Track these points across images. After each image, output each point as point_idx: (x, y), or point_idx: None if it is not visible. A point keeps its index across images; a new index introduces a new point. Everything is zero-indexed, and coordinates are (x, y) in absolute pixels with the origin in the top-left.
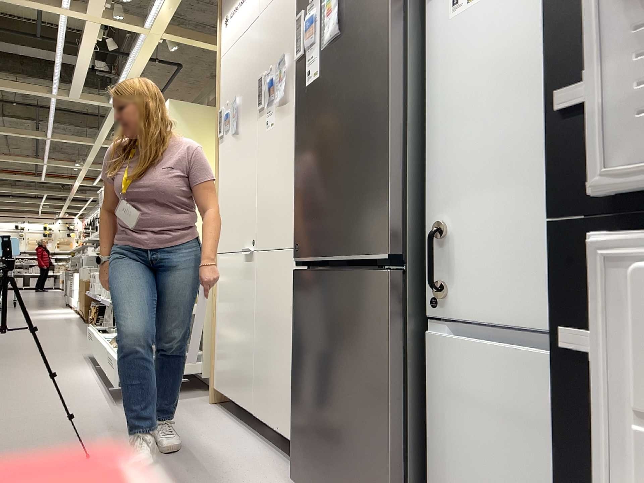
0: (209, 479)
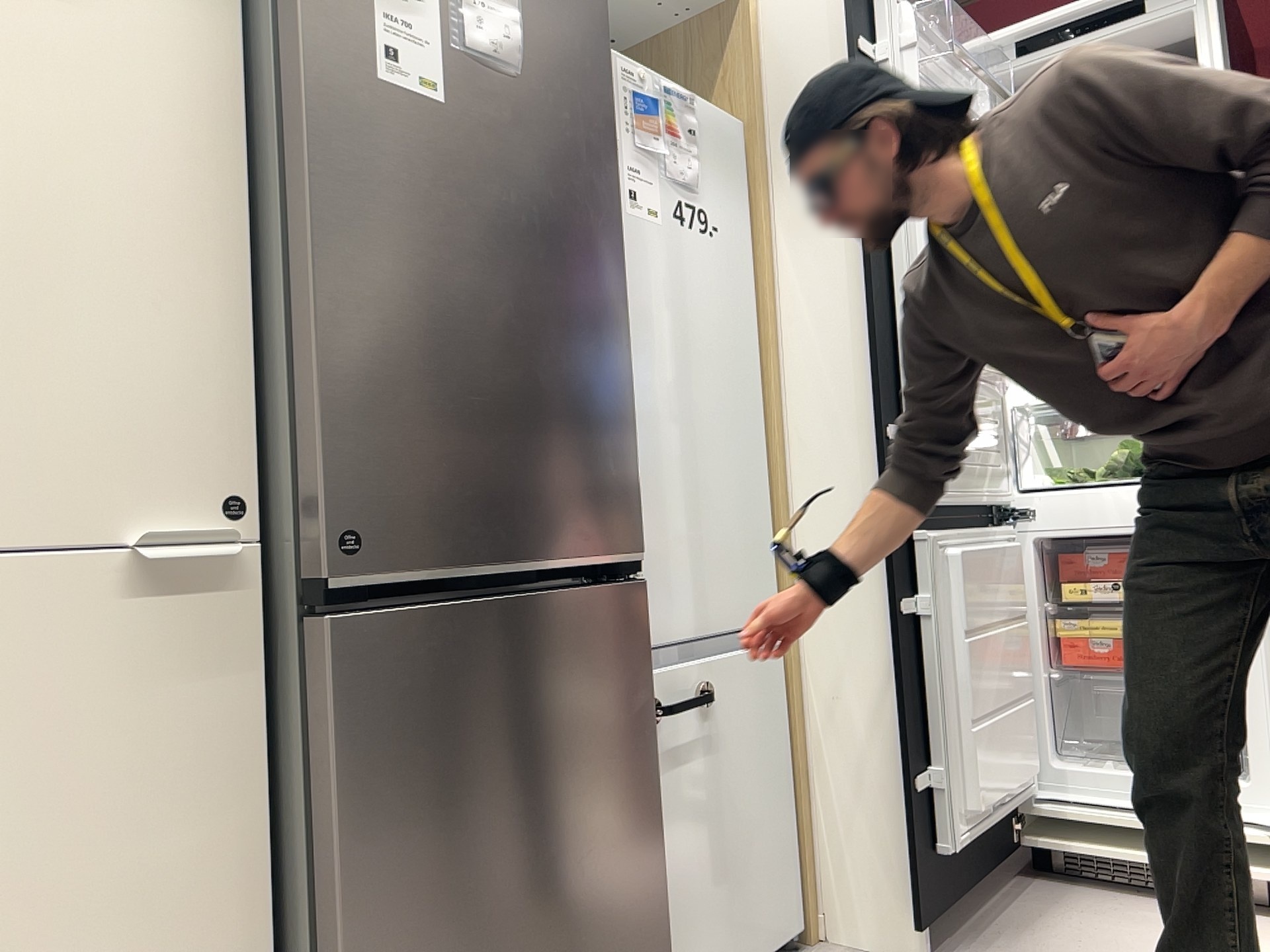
0: None
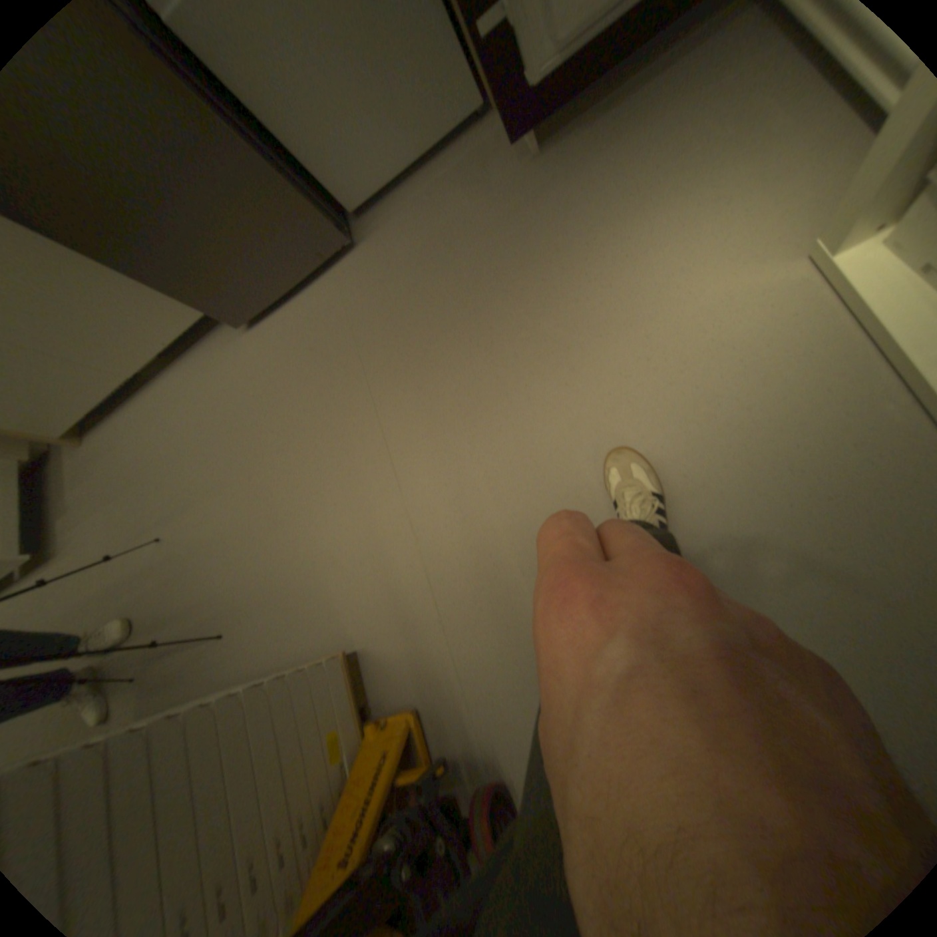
0: (214, 410)
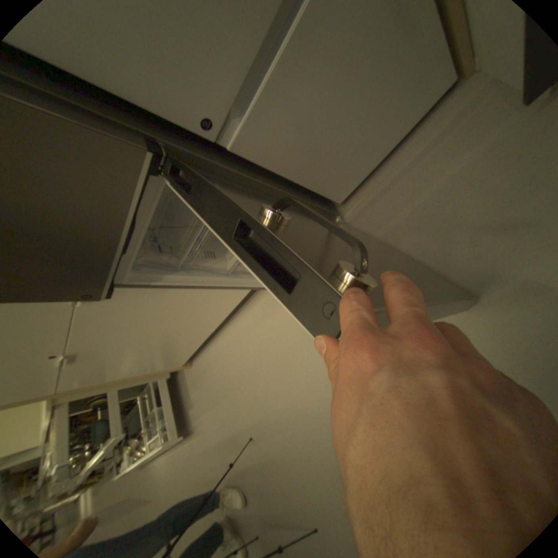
0: (266, 350)
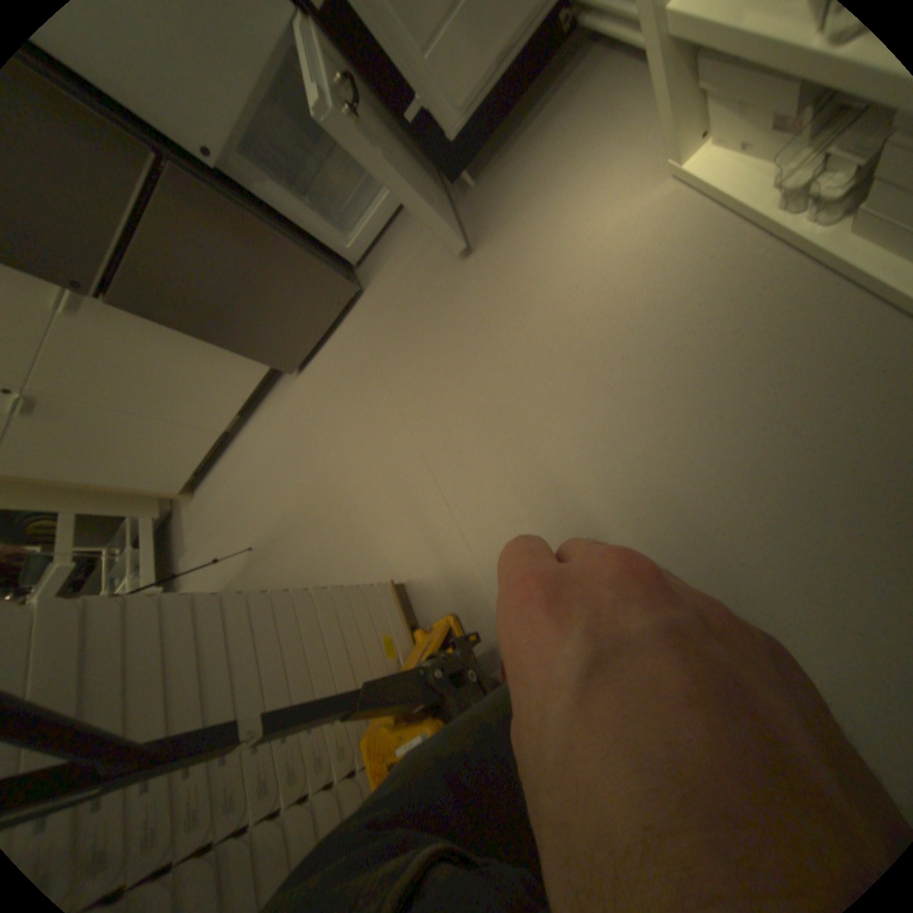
0: (282, 438)
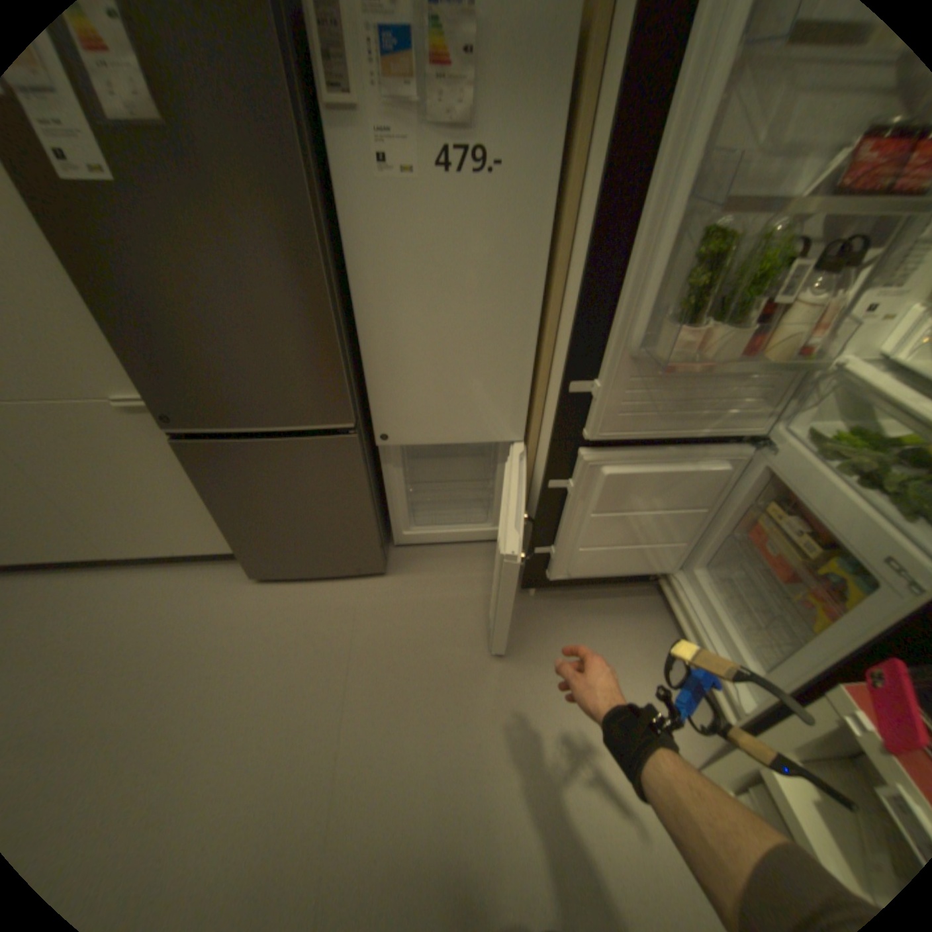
0: (167, 635)
